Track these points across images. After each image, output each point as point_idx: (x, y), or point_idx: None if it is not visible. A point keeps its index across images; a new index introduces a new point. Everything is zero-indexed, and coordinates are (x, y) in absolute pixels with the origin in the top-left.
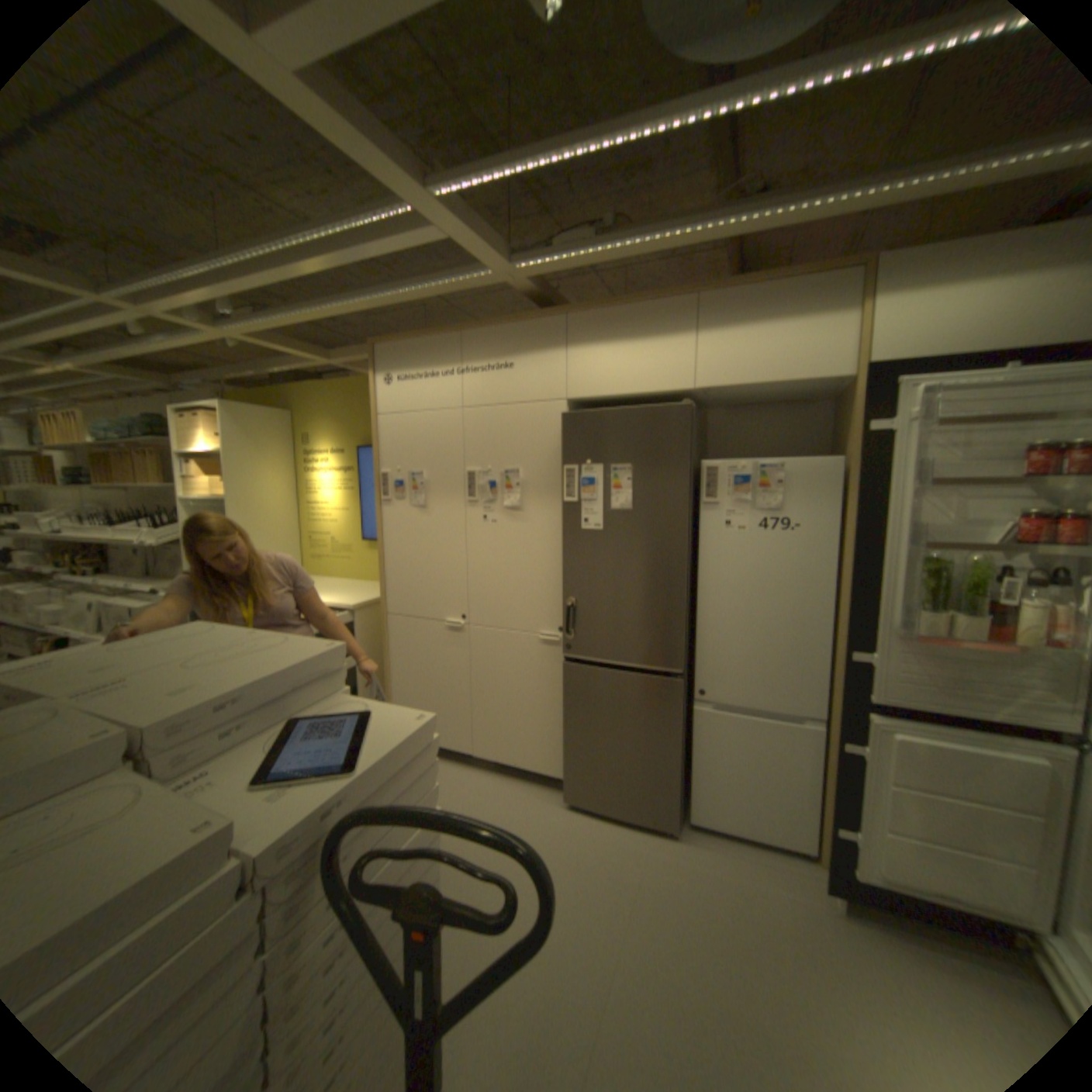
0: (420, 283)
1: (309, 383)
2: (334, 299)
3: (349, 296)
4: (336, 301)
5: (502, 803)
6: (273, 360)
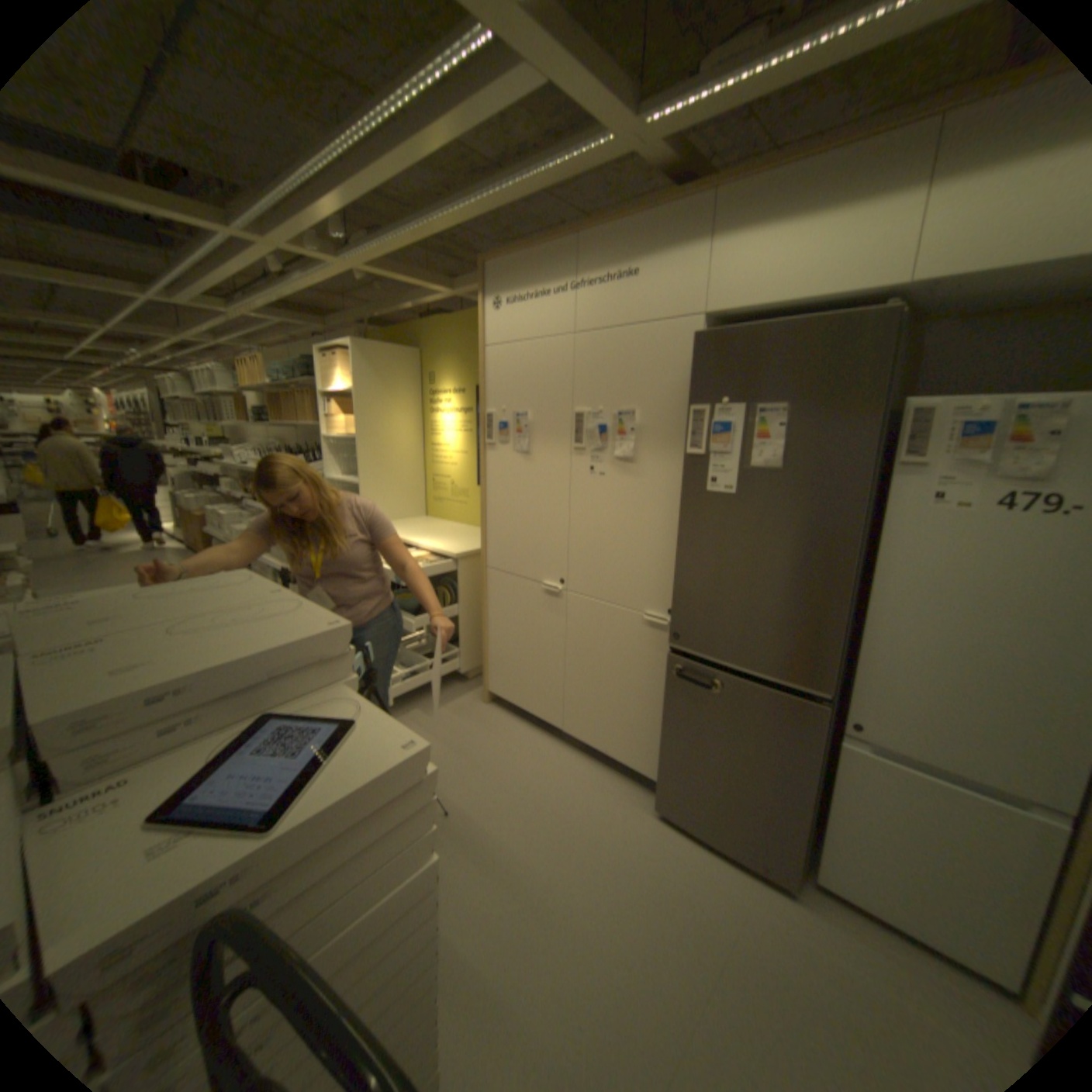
0: (526, 170)
1: (435, 318)
2: (437, 207)
3: (451, 200)
4: (440, 209)
5: (586, 792)
6: (404, 295)
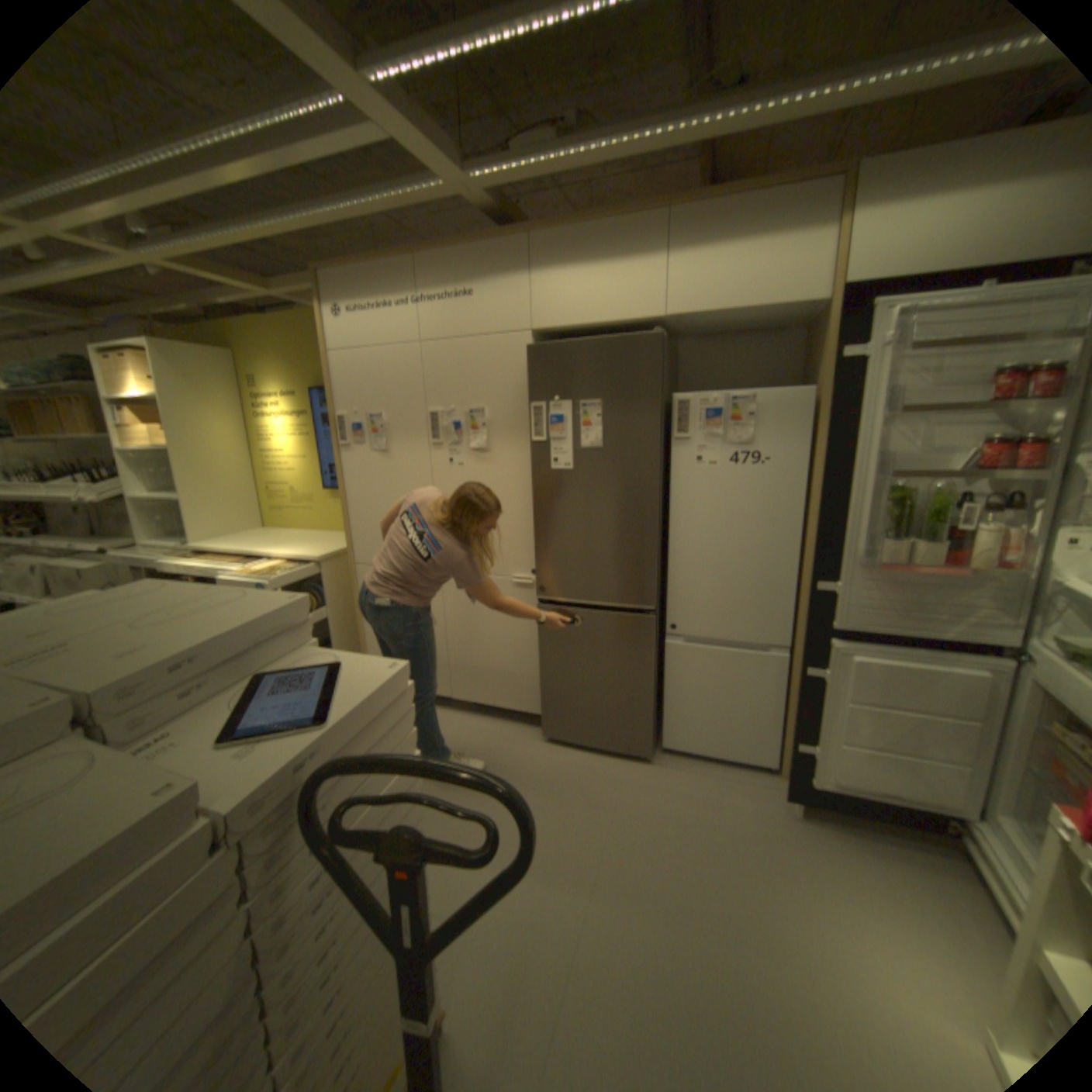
0: (362, 196)
1: (248, 318)
2: (265, 216)
3: (282, 212)
4: (268, 218)
5: (483, 741)
6: (205, 291)
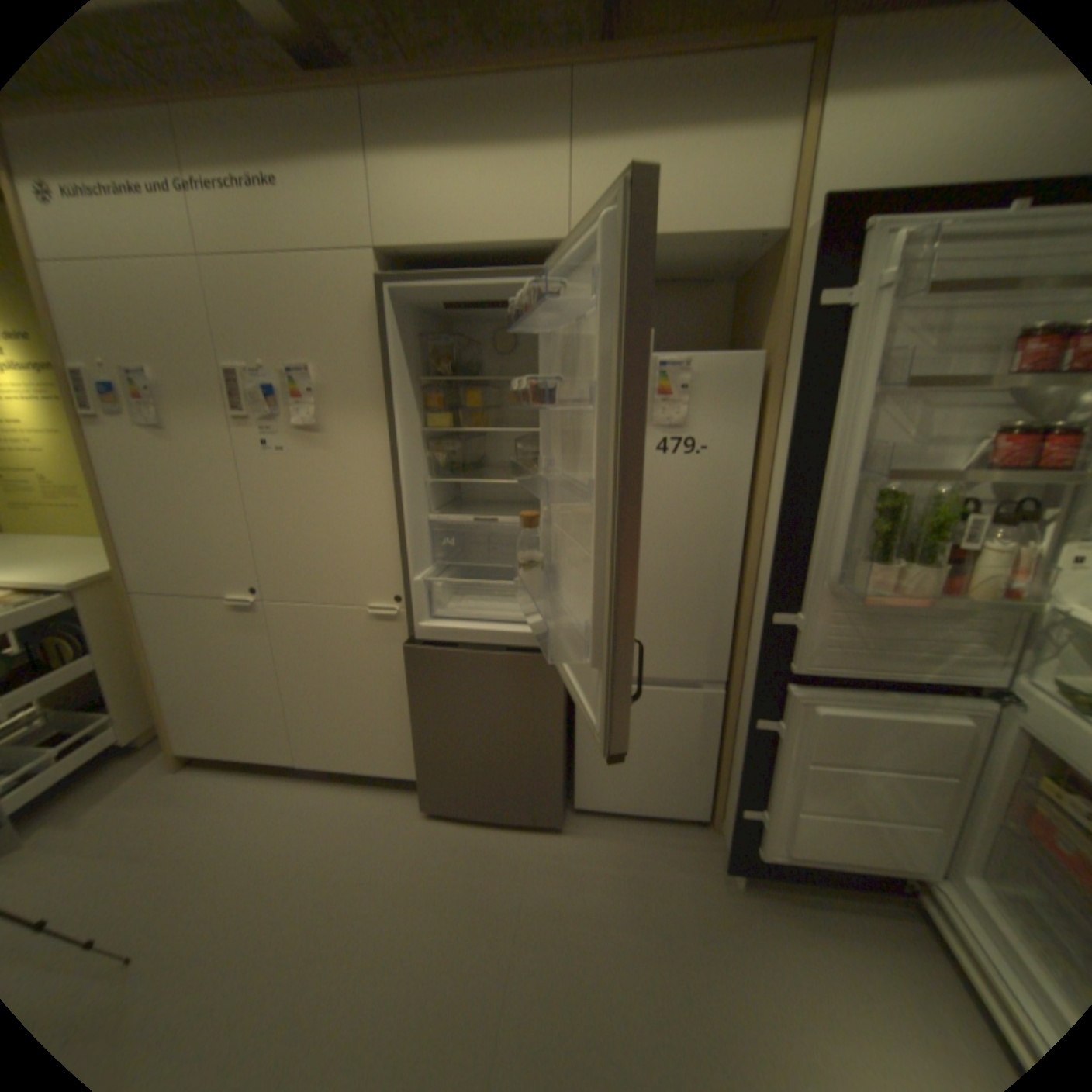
0: None
1: None
2: None
3: None
4: None
5: (337, 828)
6: None
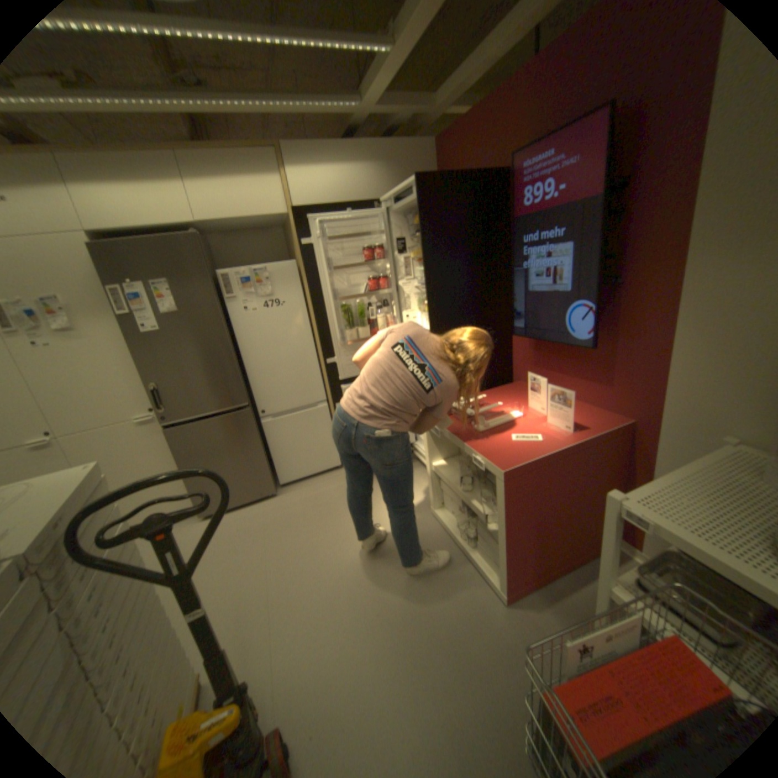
0: None
1: None
2: None
3: None
4: None
5: None
6: None
